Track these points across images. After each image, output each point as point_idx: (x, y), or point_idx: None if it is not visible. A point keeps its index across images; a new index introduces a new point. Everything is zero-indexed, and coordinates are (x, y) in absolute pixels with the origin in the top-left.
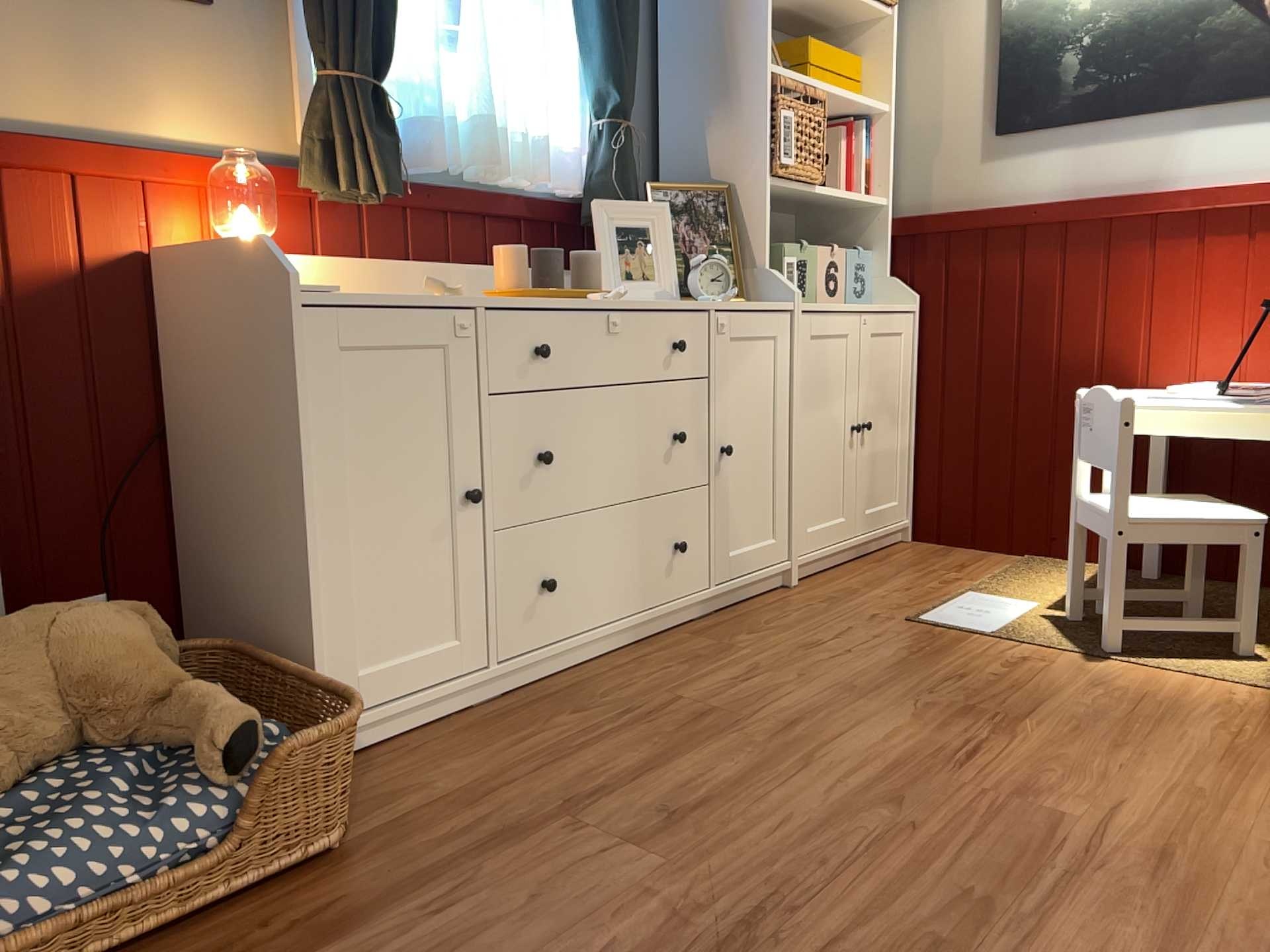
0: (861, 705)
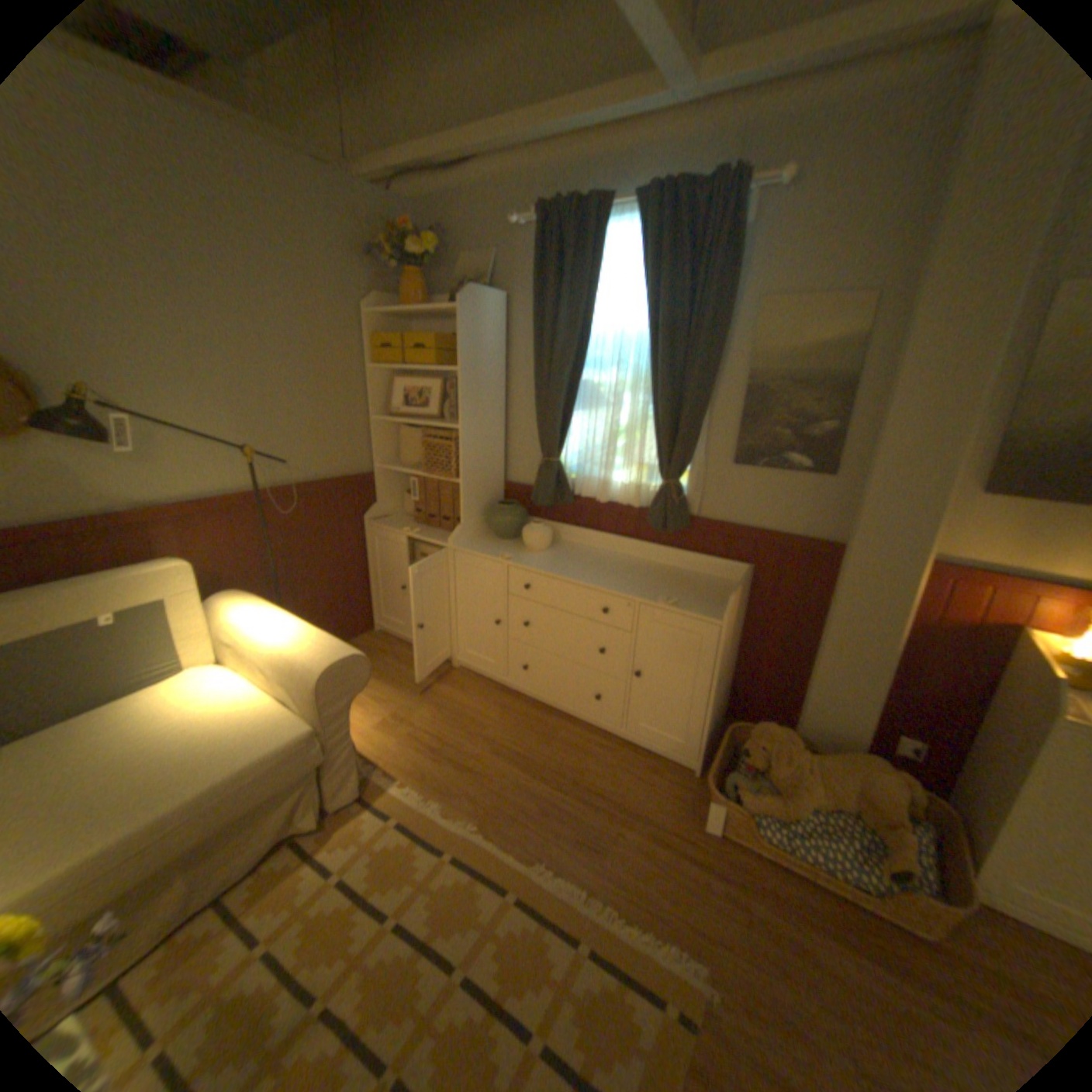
0: None
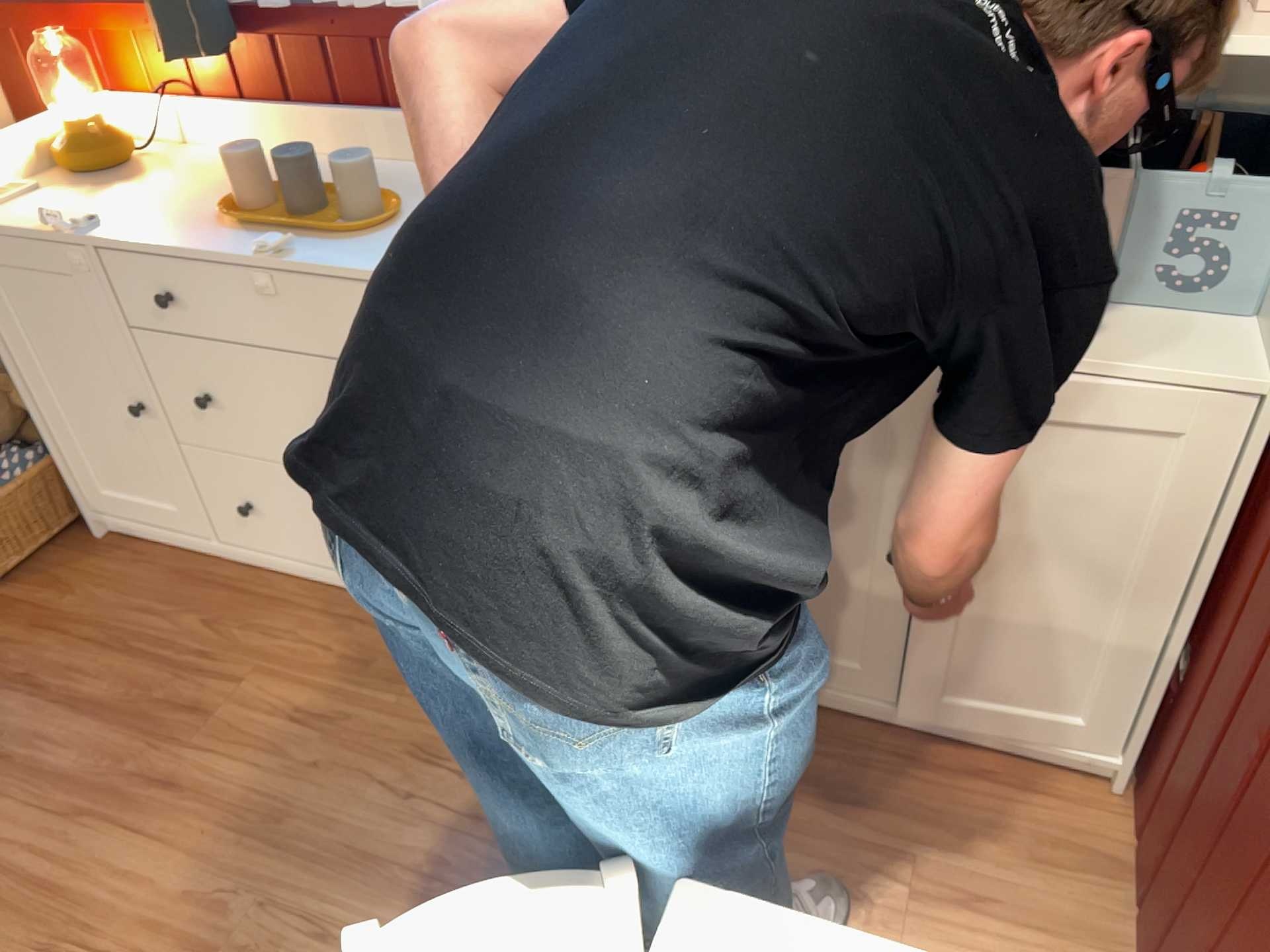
0: (222, 839)
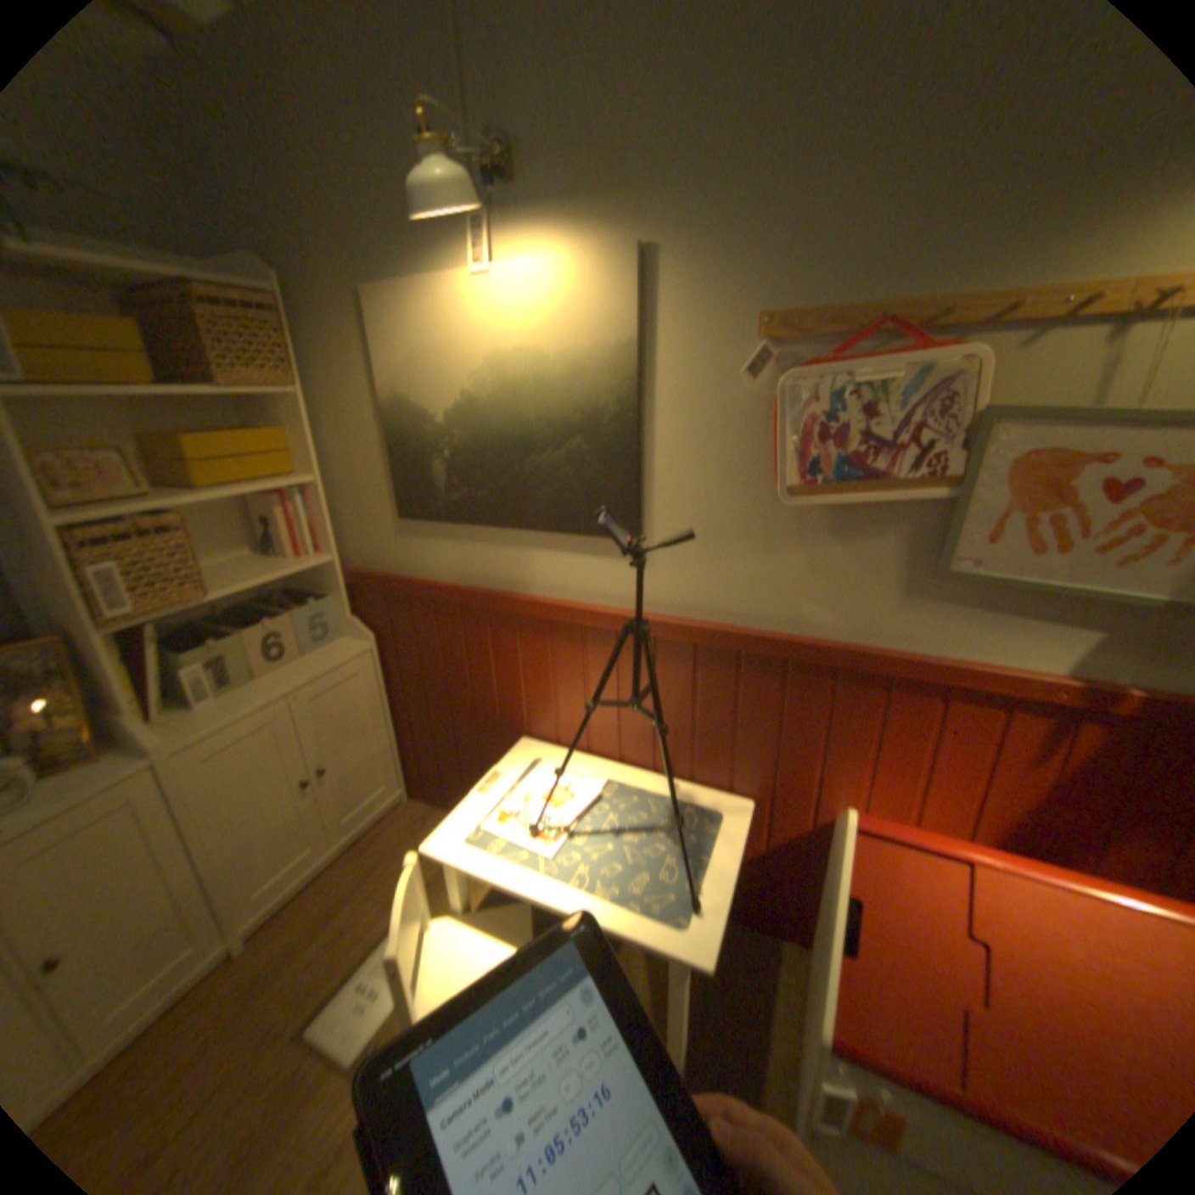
0: None
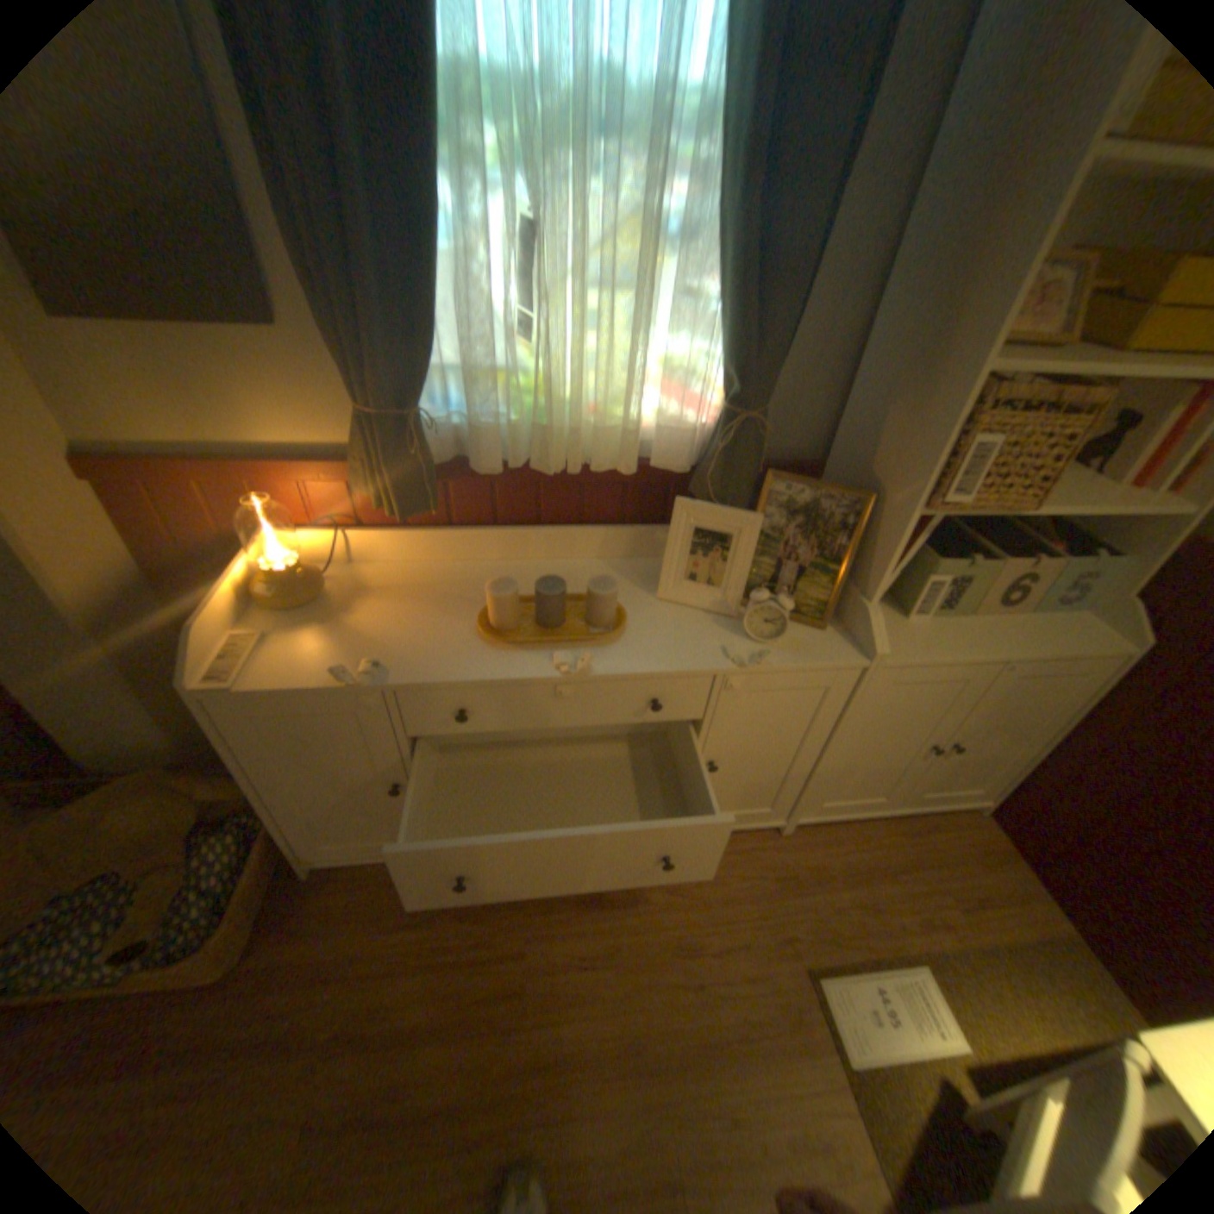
0: (610, 1092)
